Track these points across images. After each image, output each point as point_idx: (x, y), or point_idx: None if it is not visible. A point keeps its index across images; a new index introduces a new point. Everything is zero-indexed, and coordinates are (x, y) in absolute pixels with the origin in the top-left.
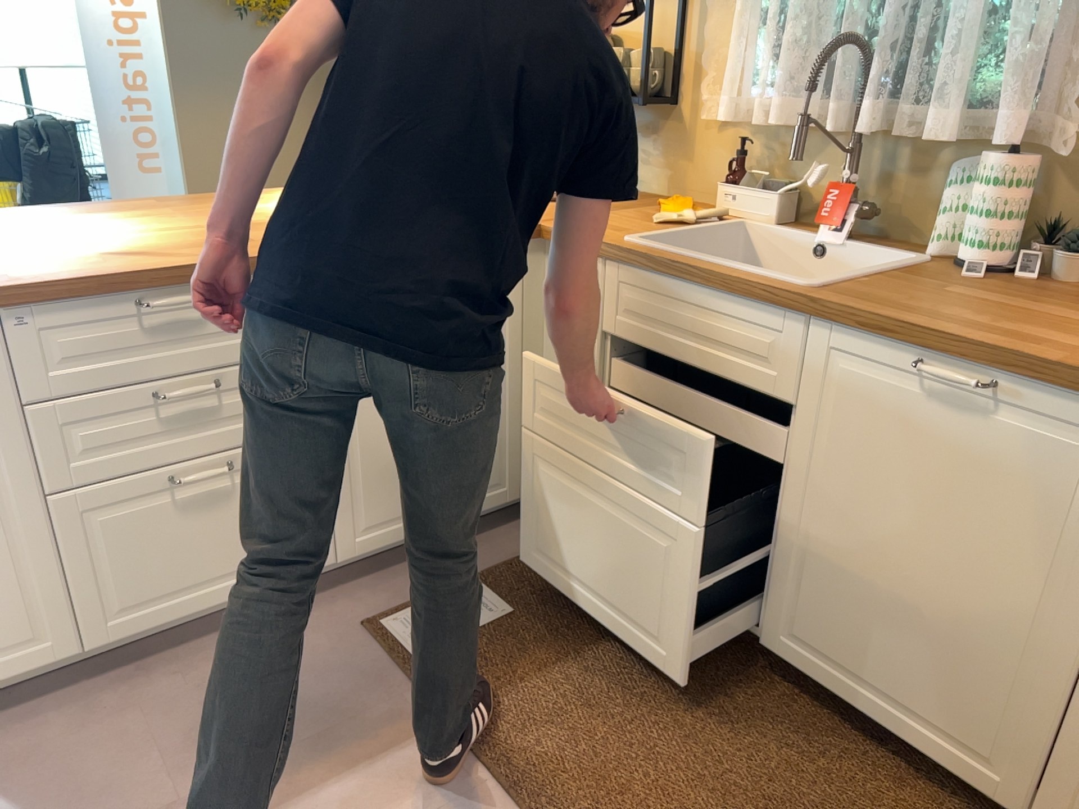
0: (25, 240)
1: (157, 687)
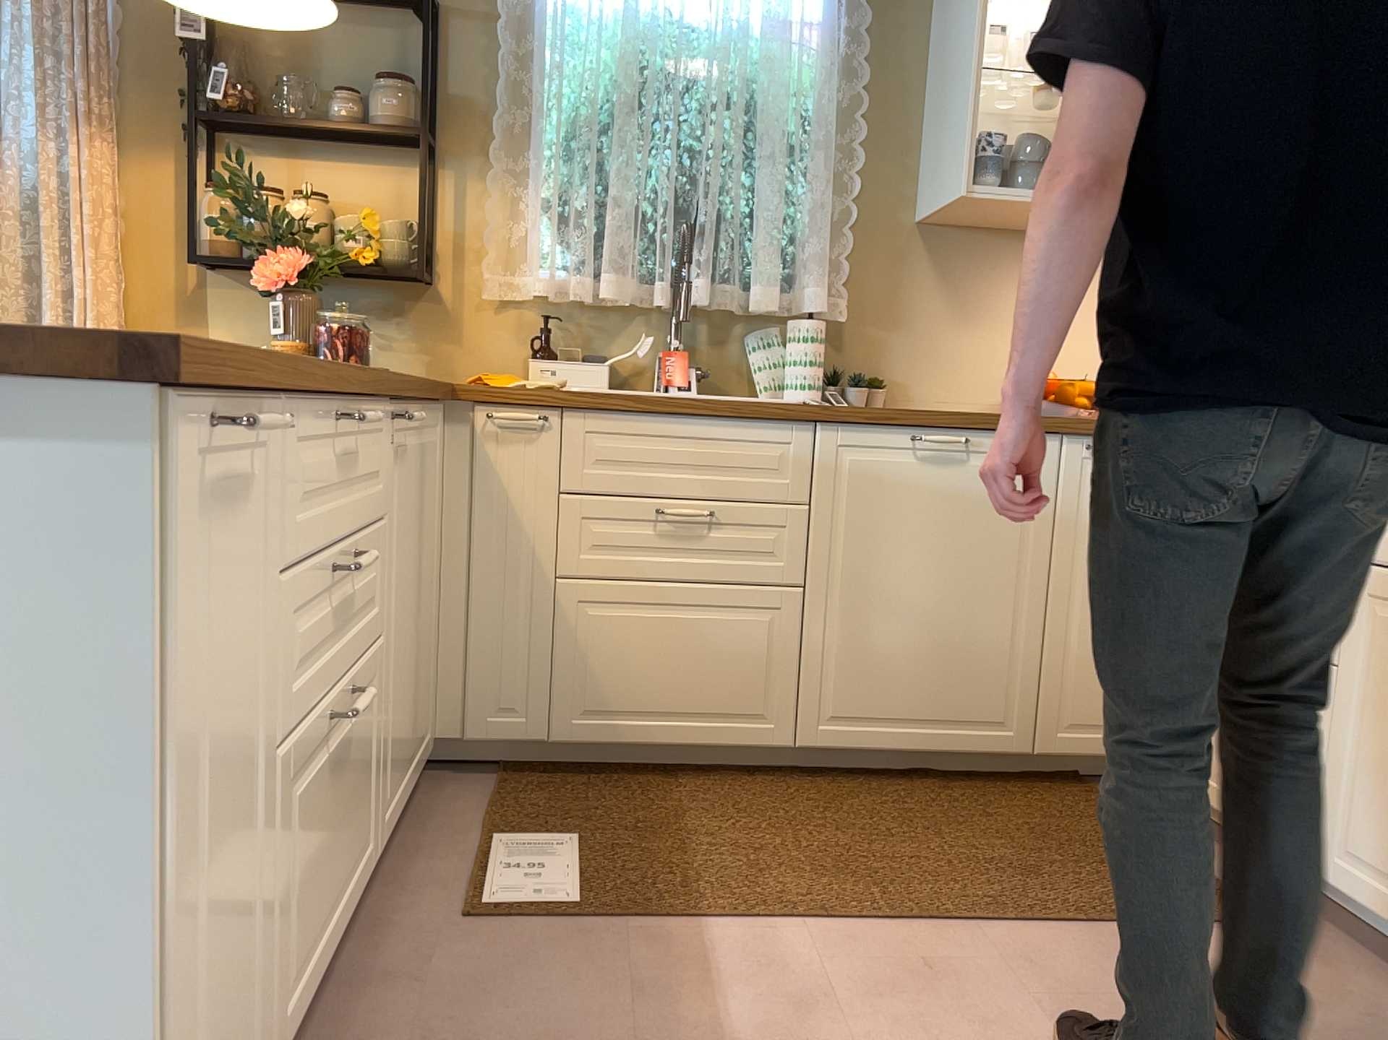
0: None
1: None
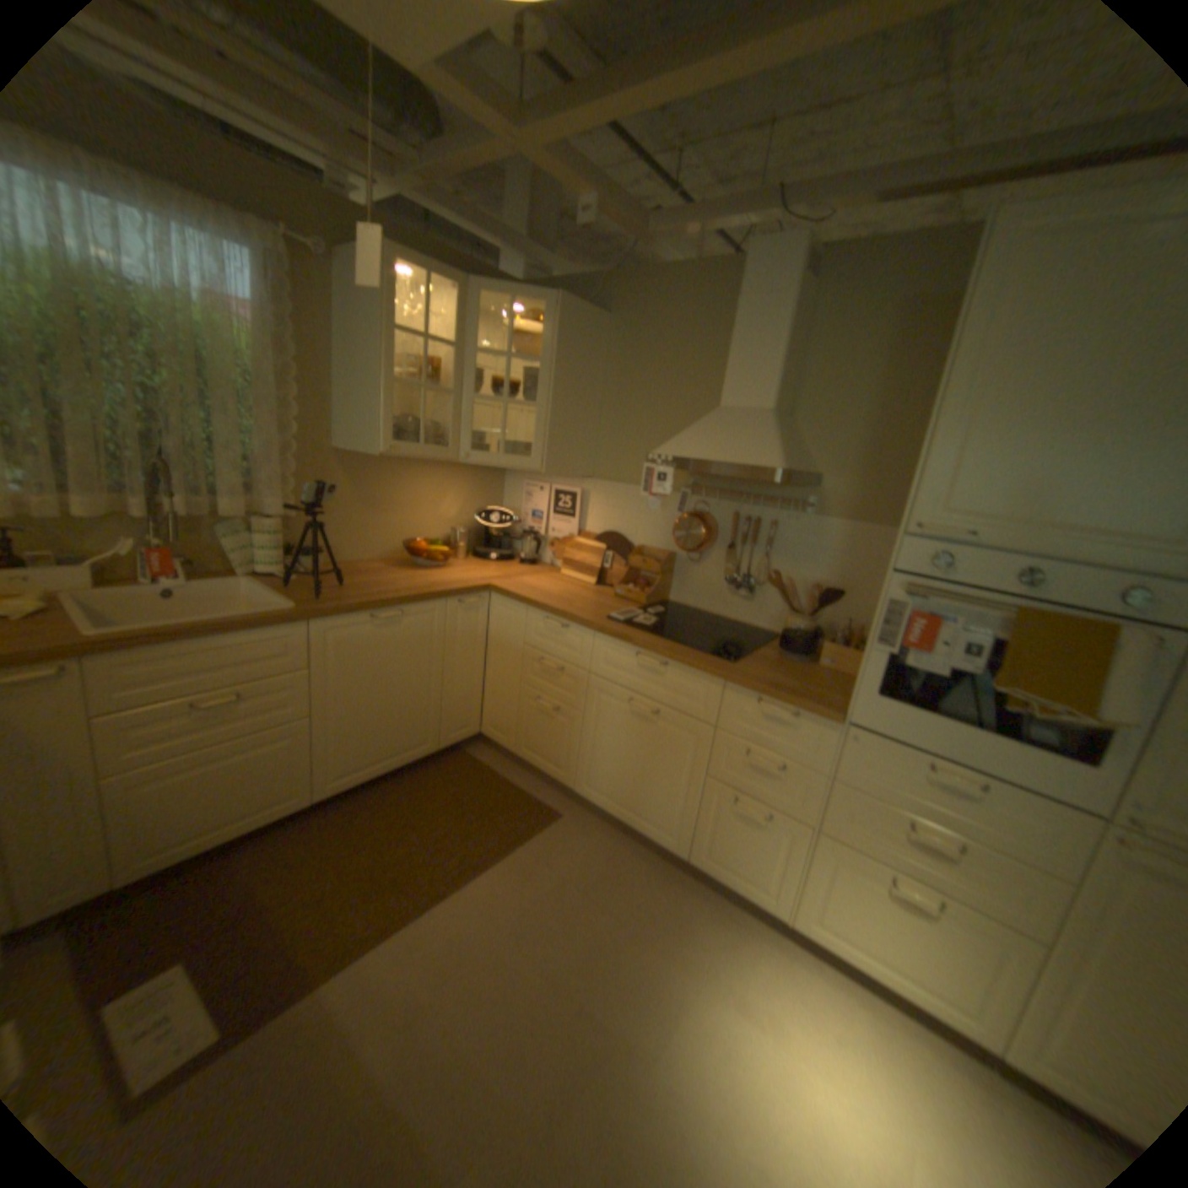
0: None
1: None
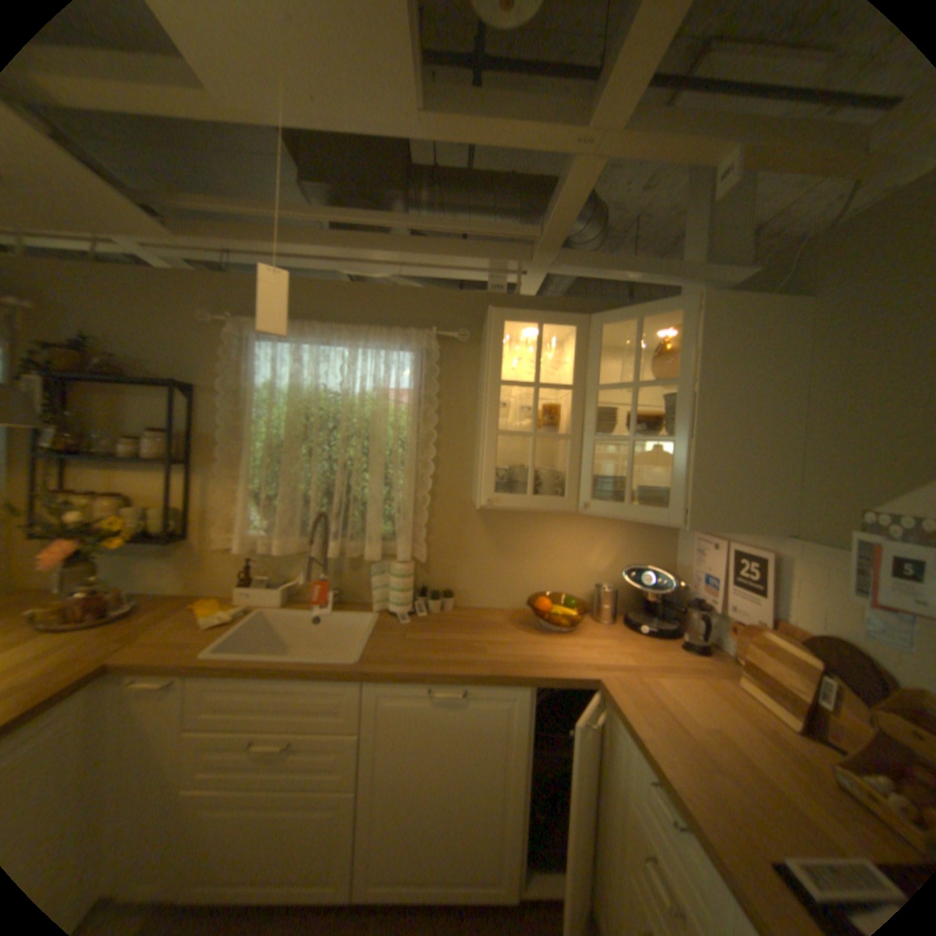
0: None
1: None
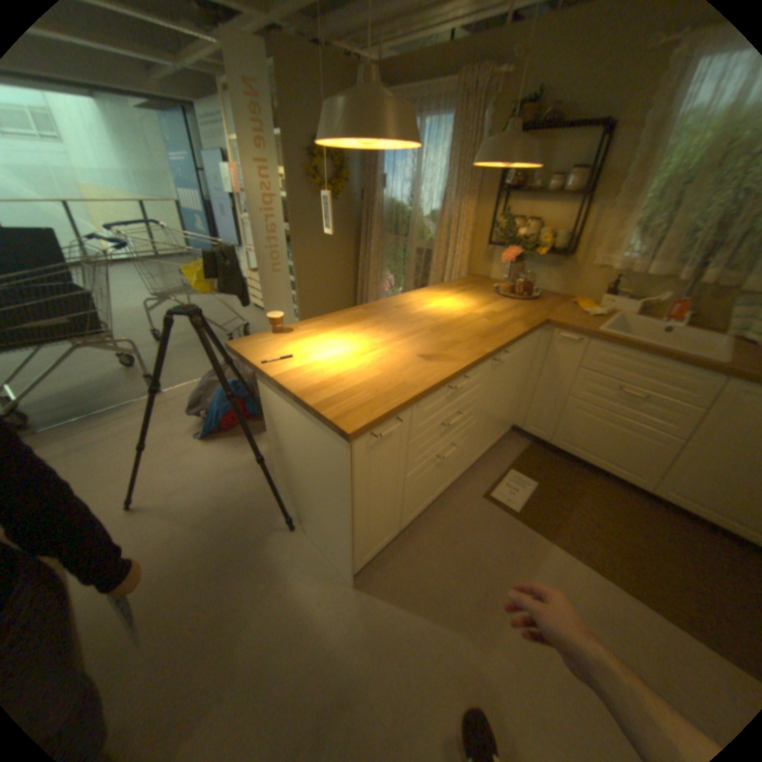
0: (356, 348)
1: (424, 541)
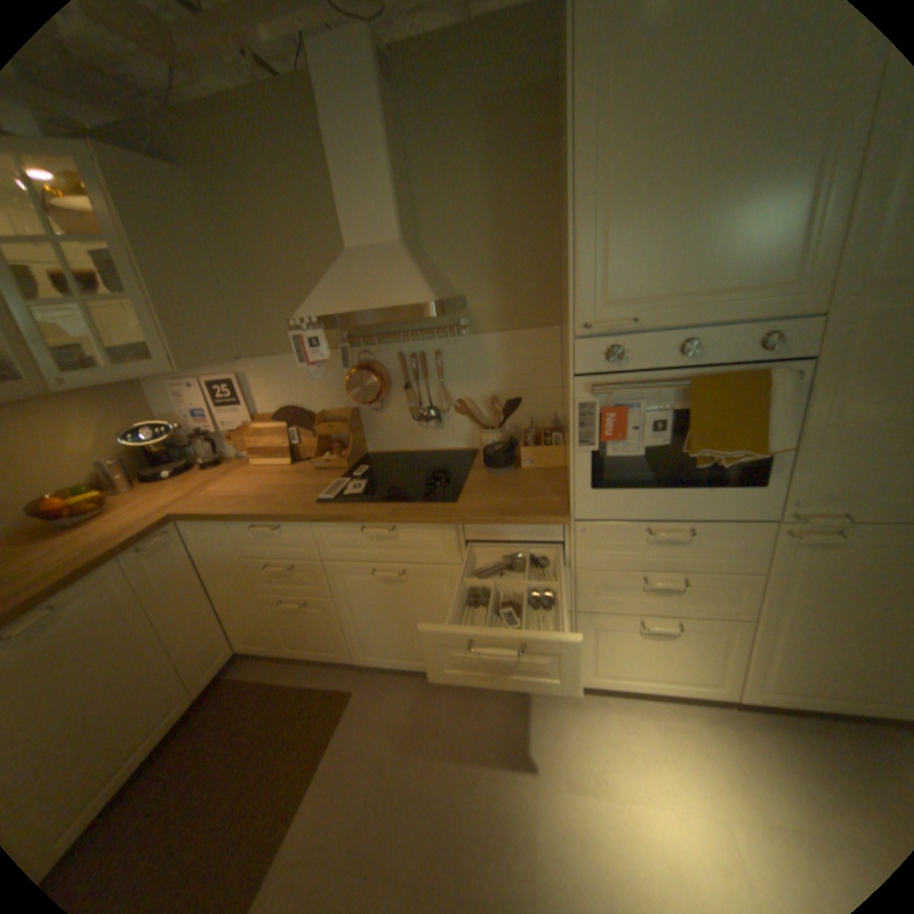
0: None
1: None
